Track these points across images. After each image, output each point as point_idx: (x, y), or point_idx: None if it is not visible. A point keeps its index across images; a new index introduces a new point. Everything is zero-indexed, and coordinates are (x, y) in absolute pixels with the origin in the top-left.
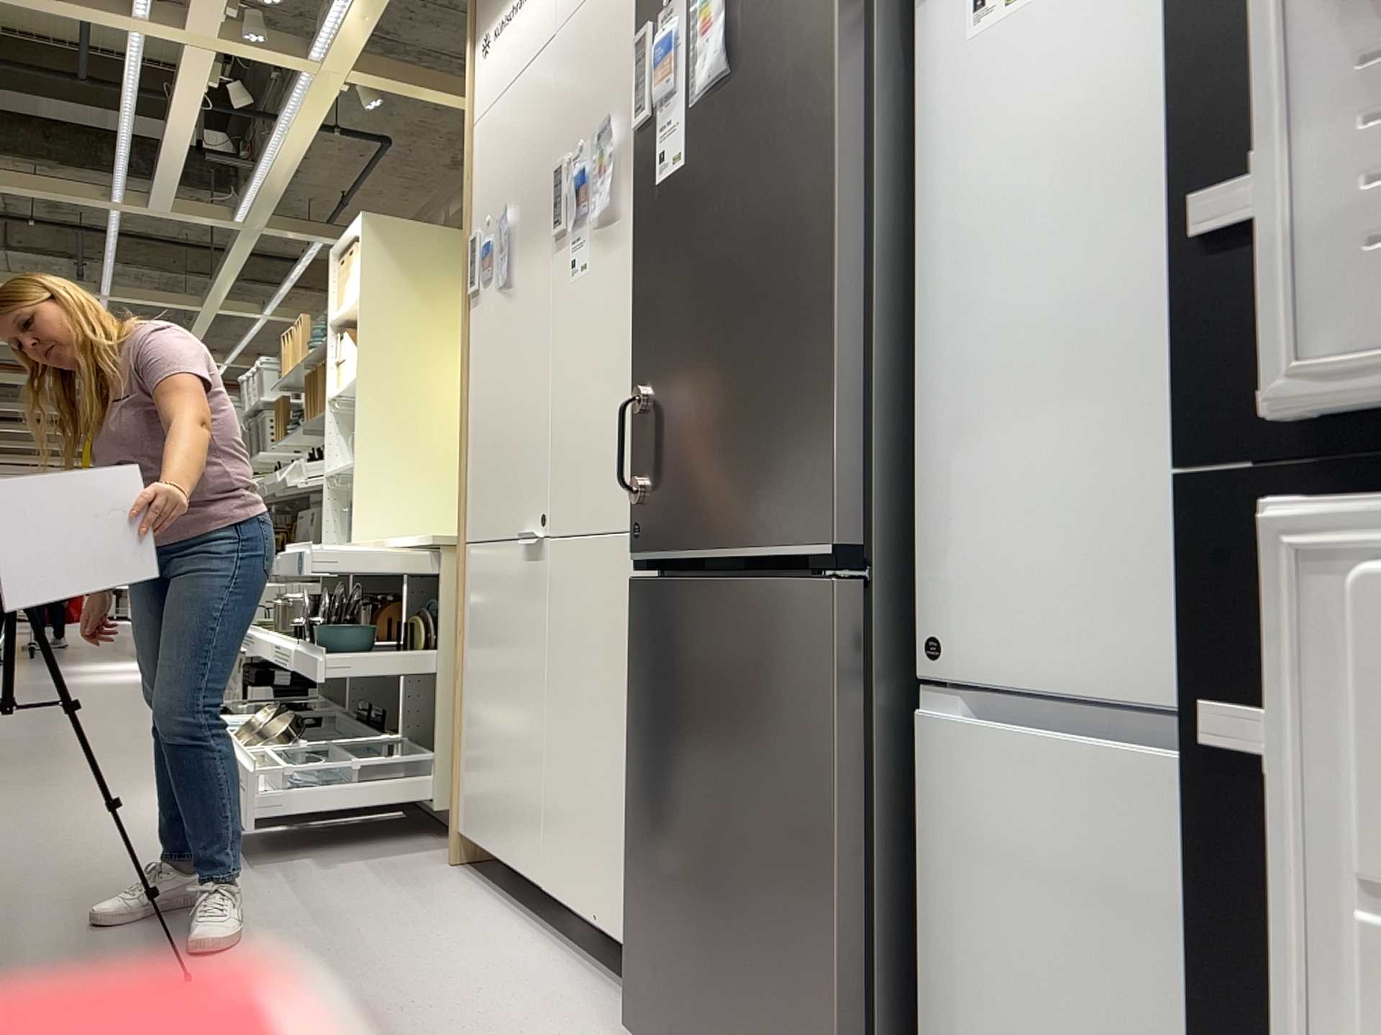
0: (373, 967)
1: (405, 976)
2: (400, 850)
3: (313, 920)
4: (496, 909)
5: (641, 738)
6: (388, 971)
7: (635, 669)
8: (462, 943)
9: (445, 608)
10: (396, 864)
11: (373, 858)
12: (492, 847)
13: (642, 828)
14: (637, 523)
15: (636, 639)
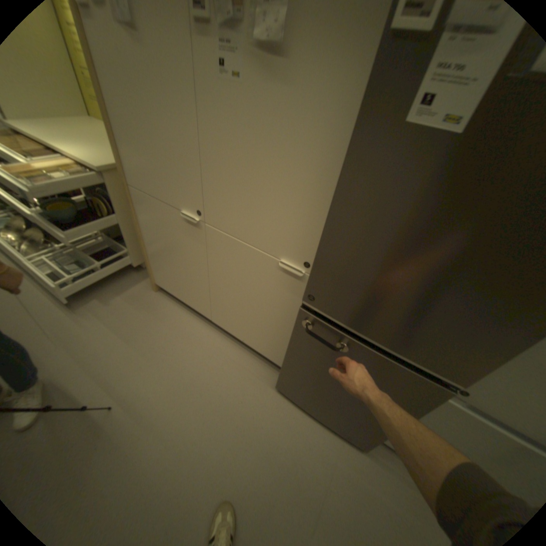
0: (171, 368)
1: (186, 371)
2: (129, 284)
3: (128, 344)
4: (189, 317)
5: (299, 350)
6: (179, 370)
7: (299, 332)
8: (191, 343)
9: (115, 198)
10: (134, 295)
11: (122, 293)
12: (179, 297)
13: (294, 365)
14: (312, 293)
15: (302, 325)
